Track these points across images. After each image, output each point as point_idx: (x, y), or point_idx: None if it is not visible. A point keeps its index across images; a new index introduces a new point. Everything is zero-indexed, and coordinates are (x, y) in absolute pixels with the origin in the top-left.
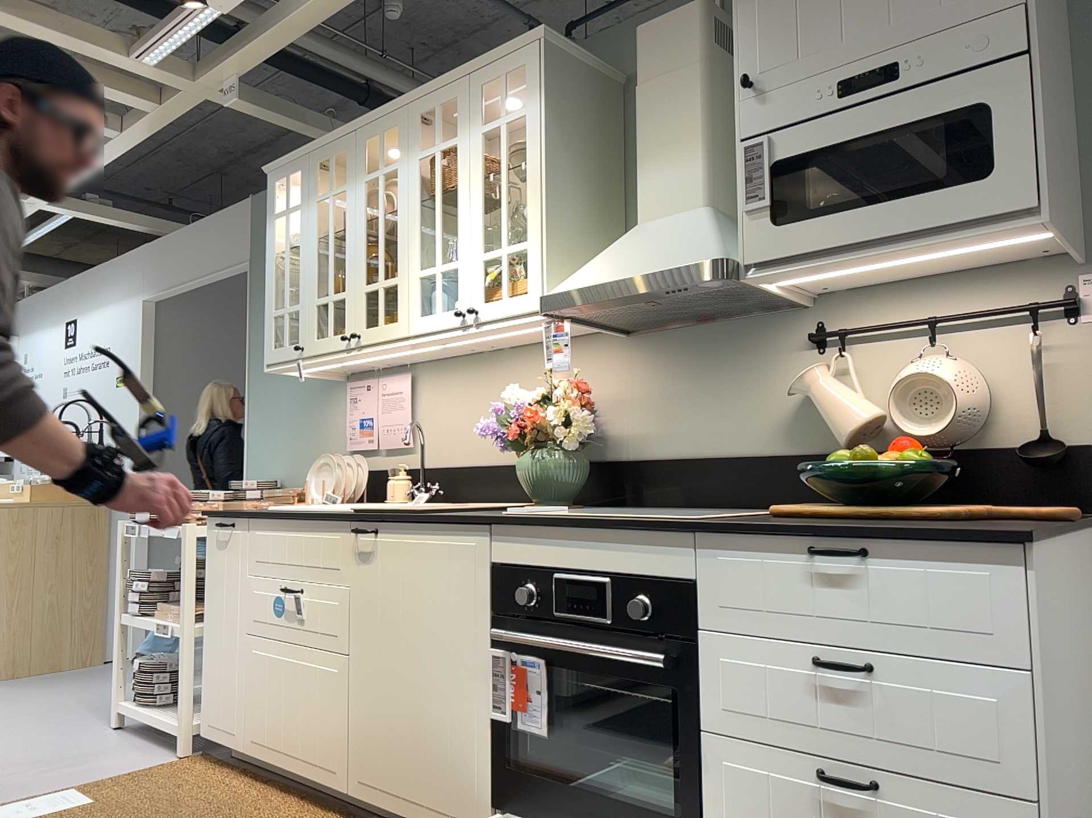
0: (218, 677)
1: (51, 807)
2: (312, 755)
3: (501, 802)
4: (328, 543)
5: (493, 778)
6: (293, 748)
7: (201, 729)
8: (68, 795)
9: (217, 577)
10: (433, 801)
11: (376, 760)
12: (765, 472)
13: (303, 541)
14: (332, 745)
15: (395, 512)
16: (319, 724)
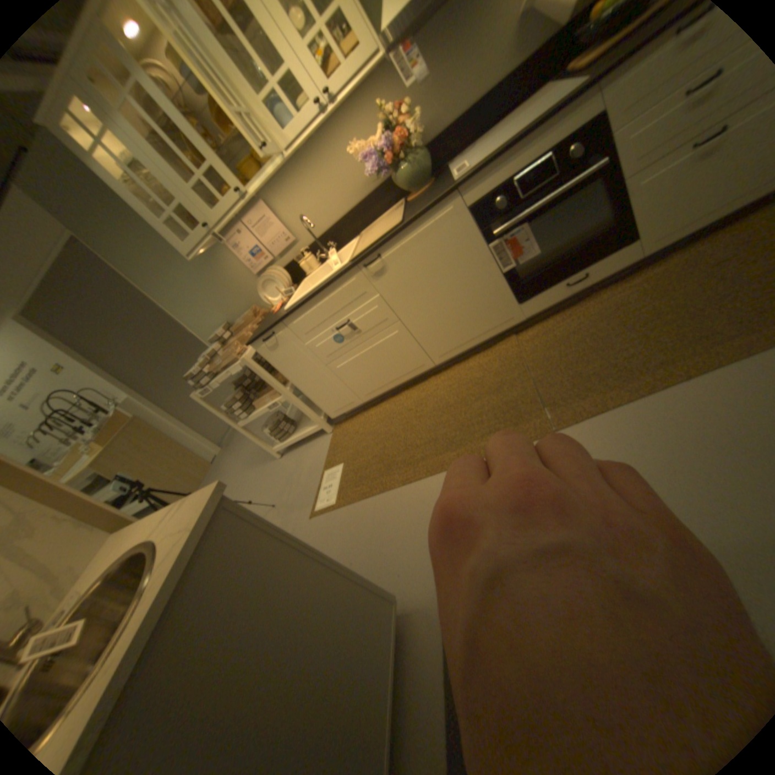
0: (325, 392)
1: (334, 478)
2: (407, 369)
3: (524, 296)
4: (350, 285)
5: (514, 293)
6: (393, 376)
7: (332, 415)
8: (328, 472)
9: (285, 361)
10: (486, 326)
11: (445, 340)
12: (515, 81)
13: (332, 299)
14: (416, 356)
15: (376, 239)
16: (402, 356)
